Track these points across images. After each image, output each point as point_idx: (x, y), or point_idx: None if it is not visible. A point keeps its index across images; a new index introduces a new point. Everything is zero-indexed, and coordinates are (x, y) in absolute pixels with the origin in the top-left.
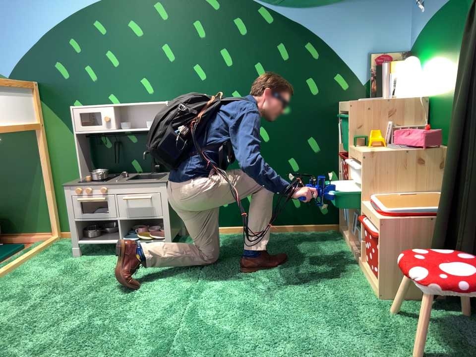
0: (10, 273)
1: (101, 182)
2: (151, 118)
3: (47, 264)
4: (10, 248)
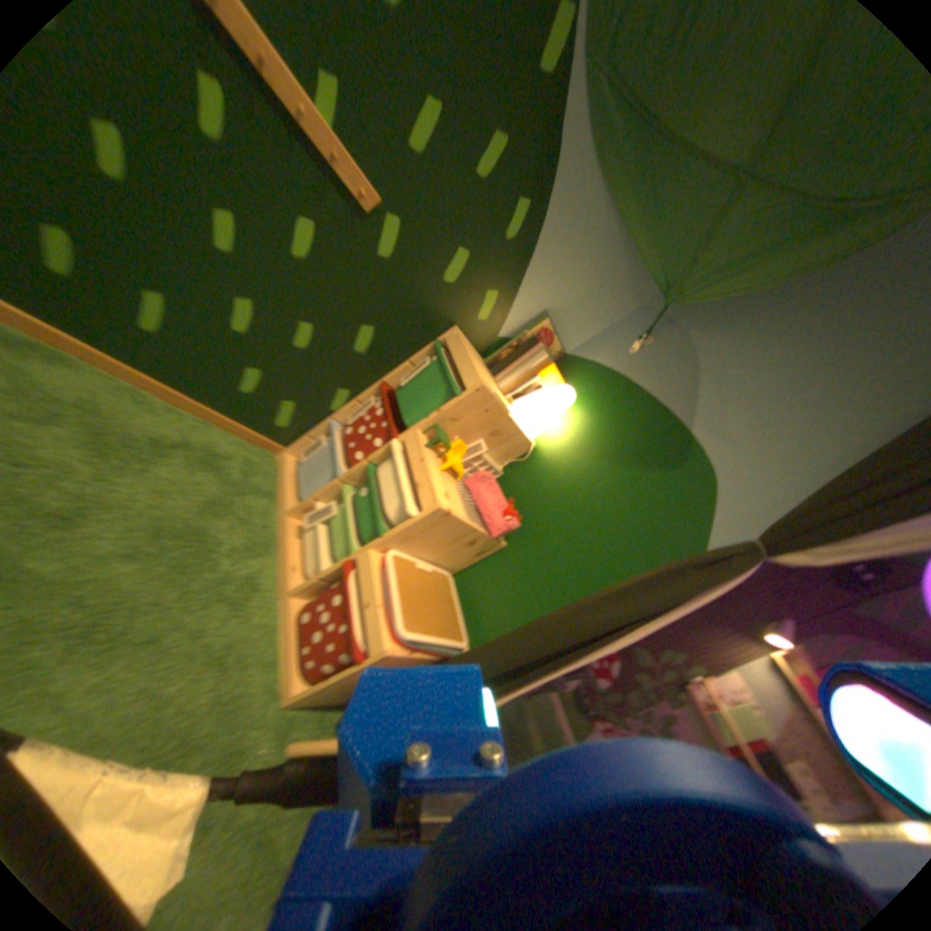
0: None
1: None
2: None
3: None
4: None
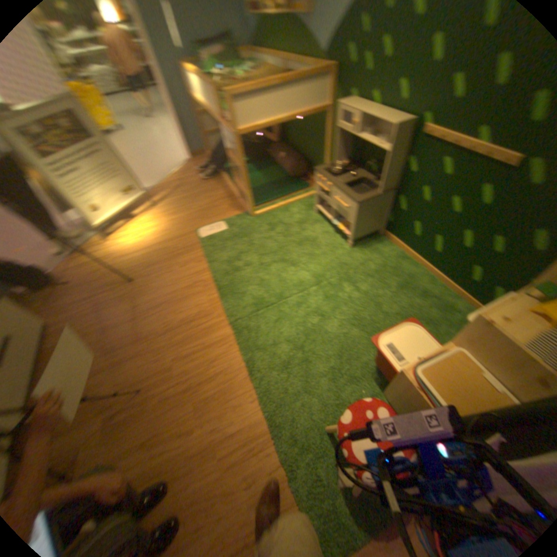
0: (284, 207)
1: (331, 177)
2: (391, 130)
3: (301, 210)
4: (305, 184)
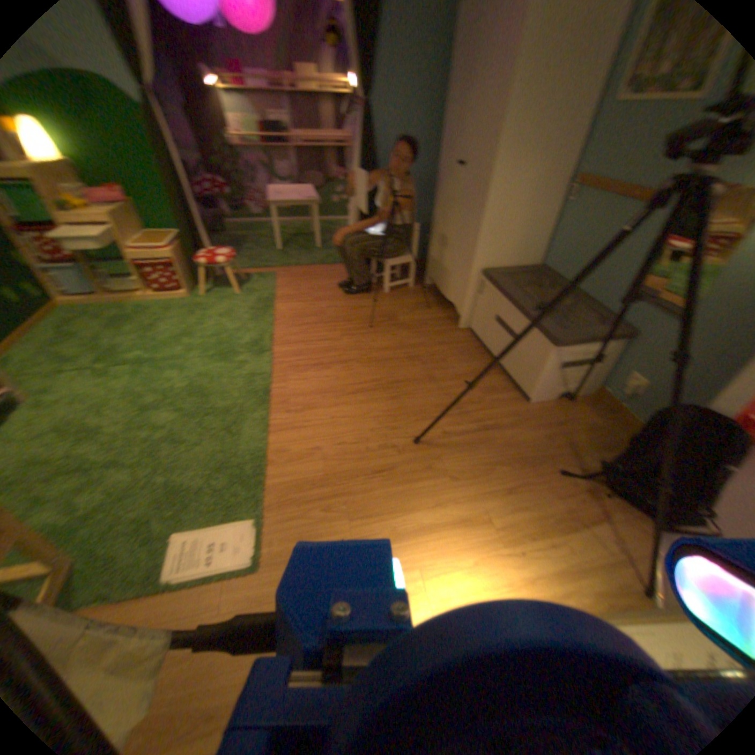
0: None
1: None
2: None
3: None
4: None
